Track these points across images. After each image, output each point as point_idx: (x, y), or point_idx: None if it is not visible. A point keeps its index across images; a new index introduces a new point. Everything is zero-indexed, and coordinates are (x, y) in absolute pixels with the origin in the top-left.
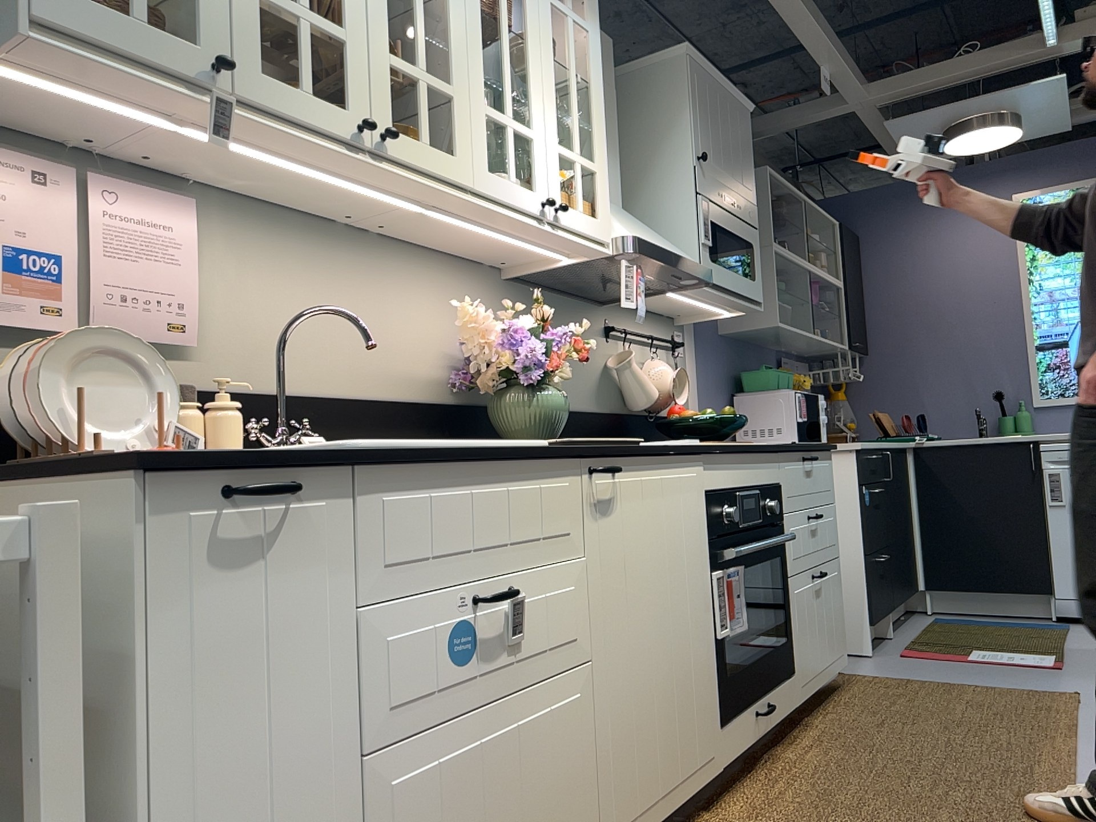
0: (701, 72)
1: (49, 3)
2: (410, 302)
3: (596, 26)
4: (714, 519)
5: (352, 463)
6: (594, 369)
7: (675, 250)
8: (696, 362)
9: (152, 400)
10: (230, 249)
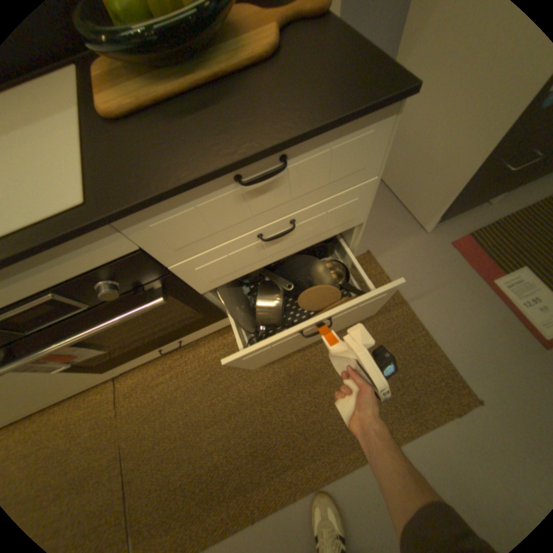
0: None
1: None
2: None
3: None
4: None
5: None
6: None
7: None
8: None
9: None
10: None
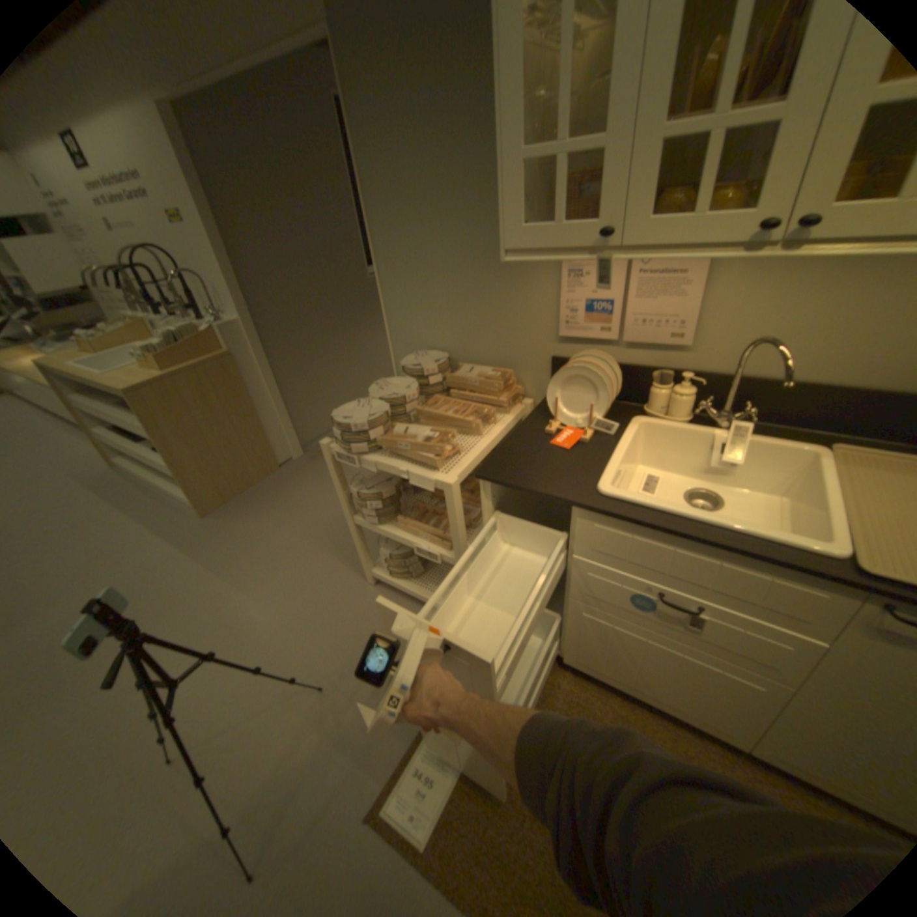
0: None
1: (513, 238)
2: None
3: None
4: None
5: (575, 507)
6: None
7: None
8: None
9: (608, 396)
10: (746, 270)
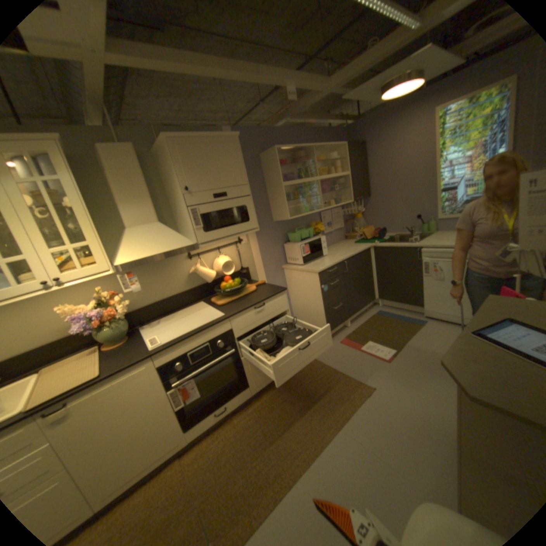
0: (180, 141)
1: None
2: (53, 304)
3: (65, 172)
4: (164, 374)
5: None
6: (181, 276)
7: (165, 248)
8: (254, 242)
9: None
10: None
